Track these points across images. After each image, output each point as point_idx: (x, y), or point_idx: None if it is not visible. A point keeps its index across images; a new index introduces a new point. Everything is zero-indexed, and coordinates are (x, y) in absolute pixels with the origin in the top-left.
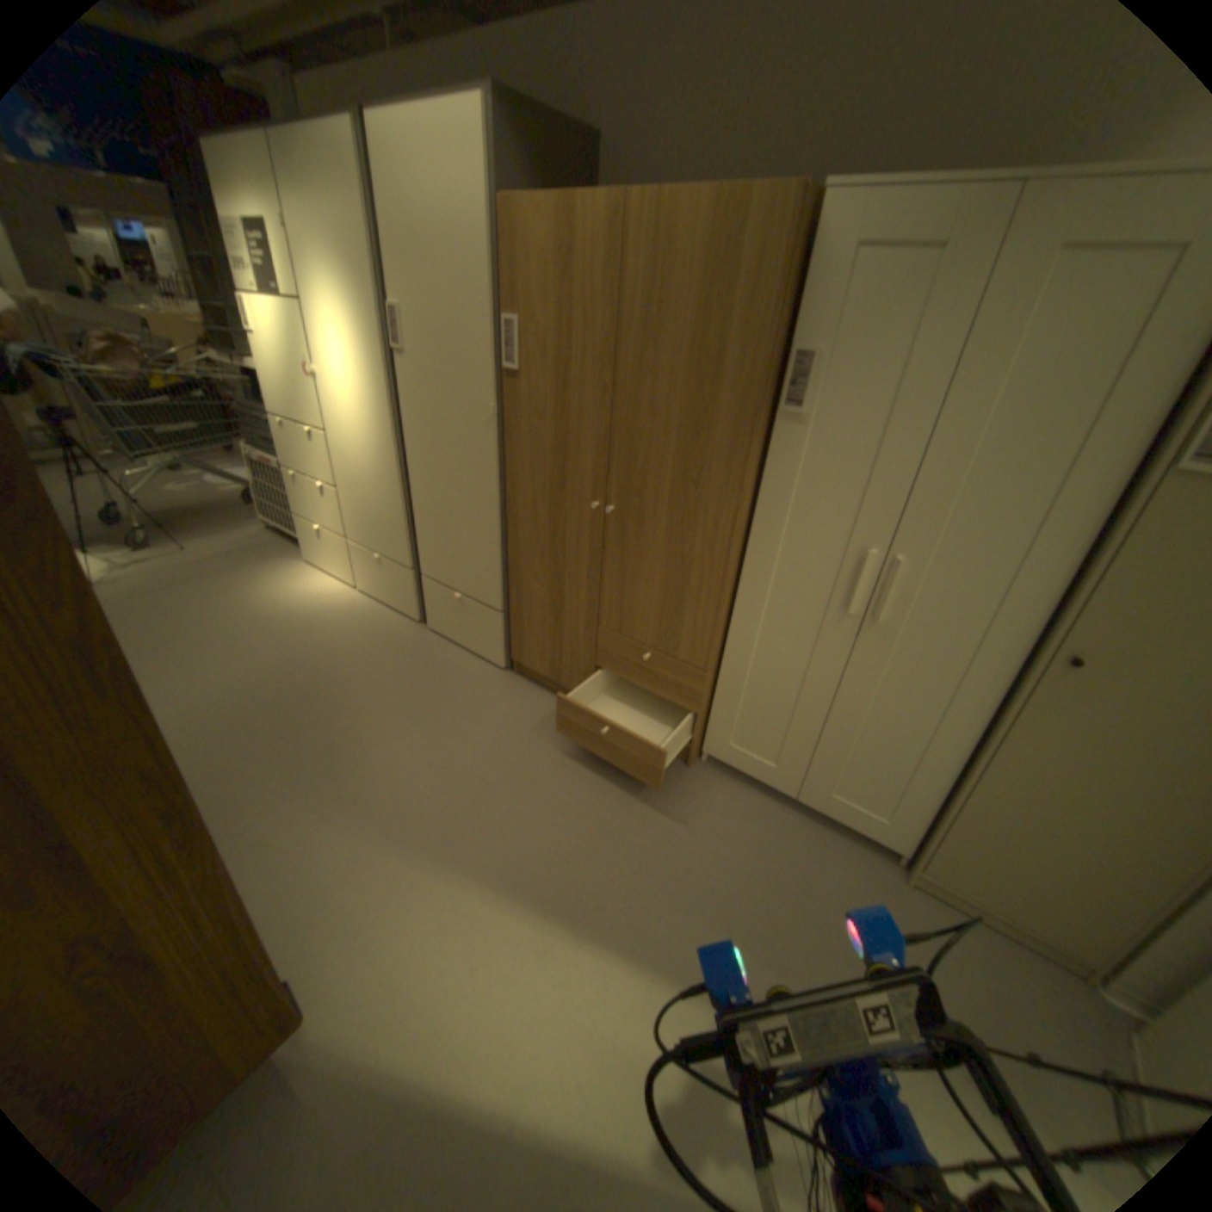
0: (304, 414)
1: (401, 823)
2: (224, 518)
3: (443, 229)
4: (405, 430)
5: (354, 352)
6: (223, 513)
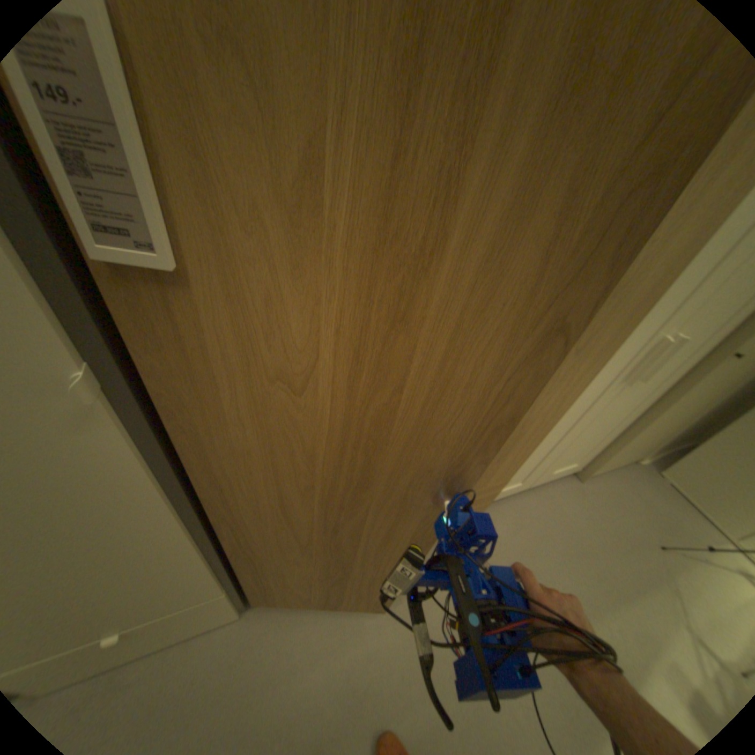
0: None
1: None
2: None
3: None
4: None
5: None
6: None
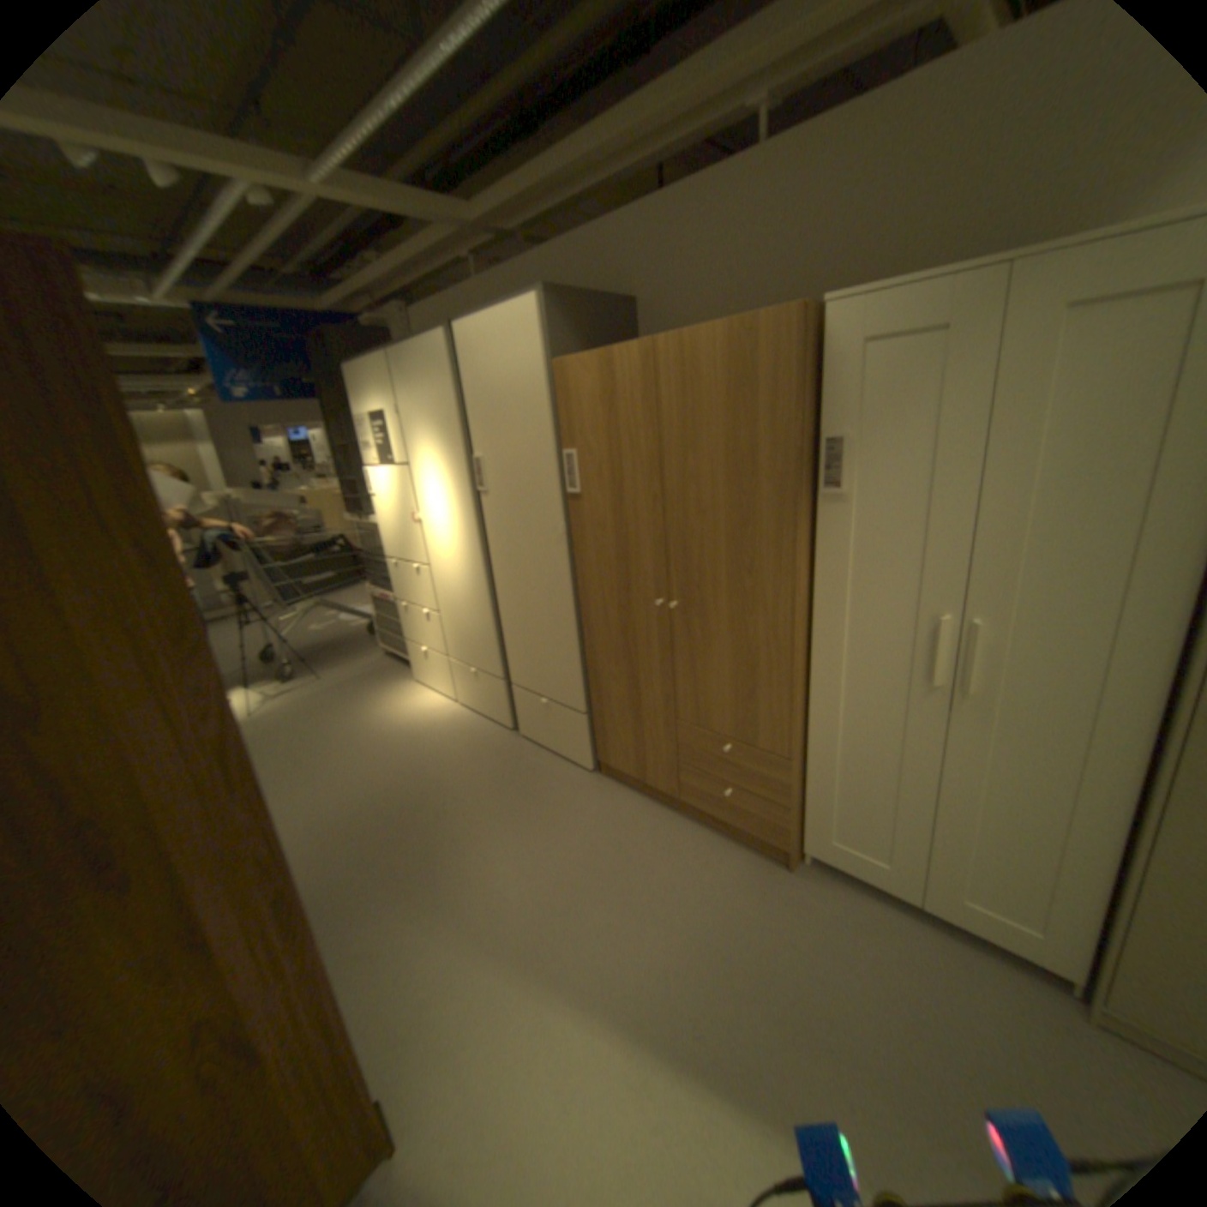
0: (410, 553)
1: (491, 936)
2: (350, 648)
3: (511, 392)
4: (490, 555)
5: (448, 498)
6: (349, 644)
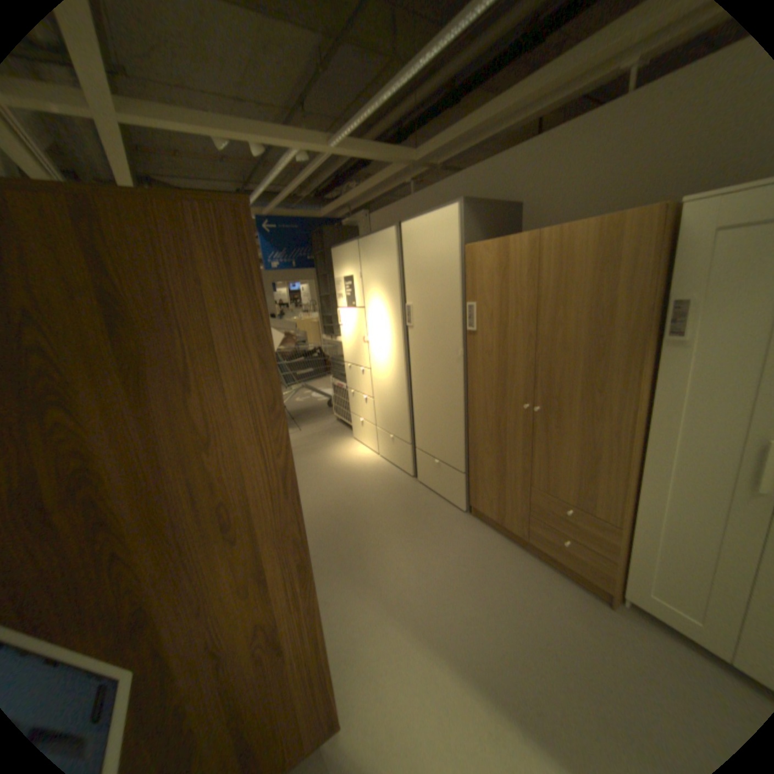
0: (361, 361)
1: (399, 607)
2: (319, 414)
3: (436, 265)
4: (411, 366)
5: (388, 329)
6: (318, 412)
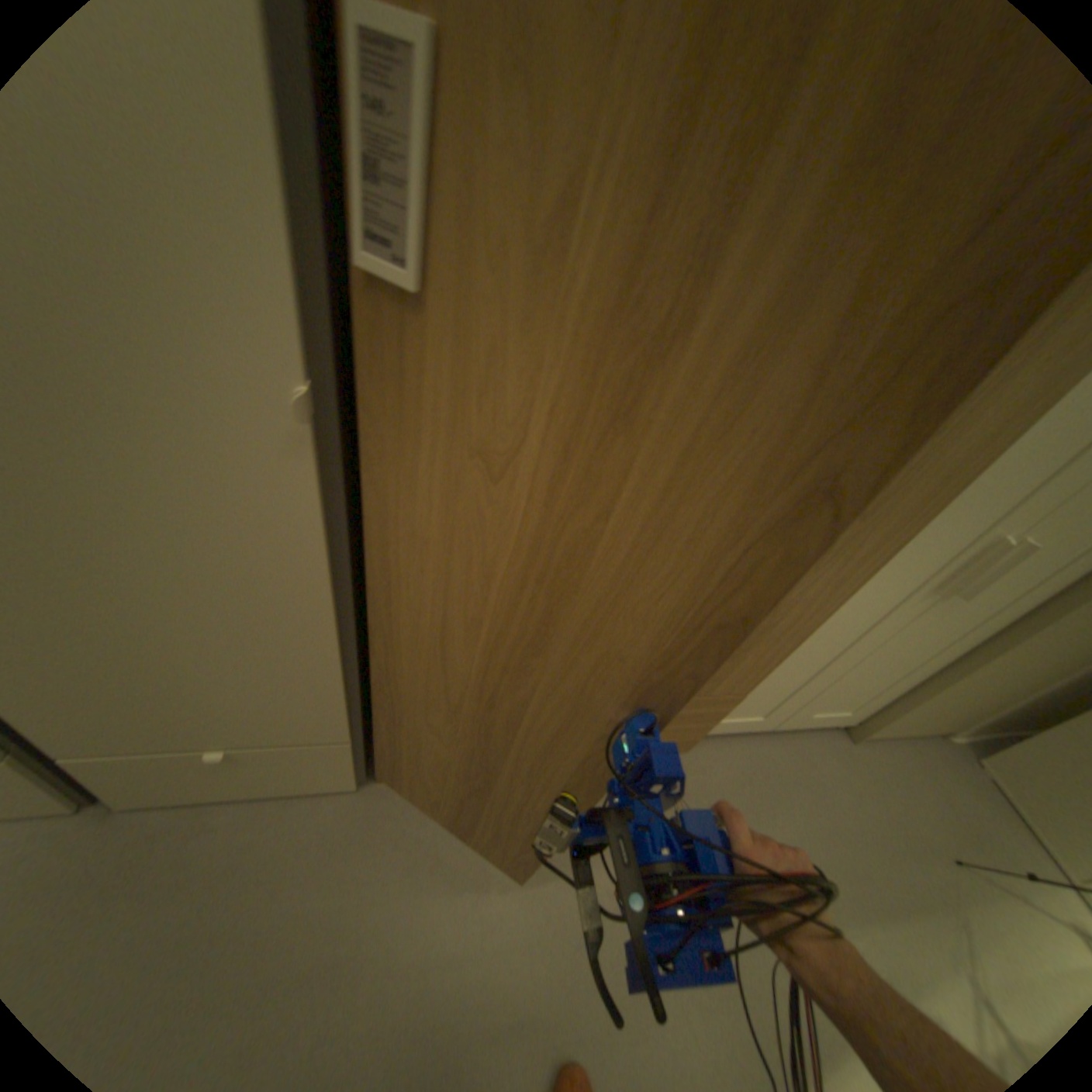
0: None
1: None
2: None
3: None
4: None
5: None
6: None
